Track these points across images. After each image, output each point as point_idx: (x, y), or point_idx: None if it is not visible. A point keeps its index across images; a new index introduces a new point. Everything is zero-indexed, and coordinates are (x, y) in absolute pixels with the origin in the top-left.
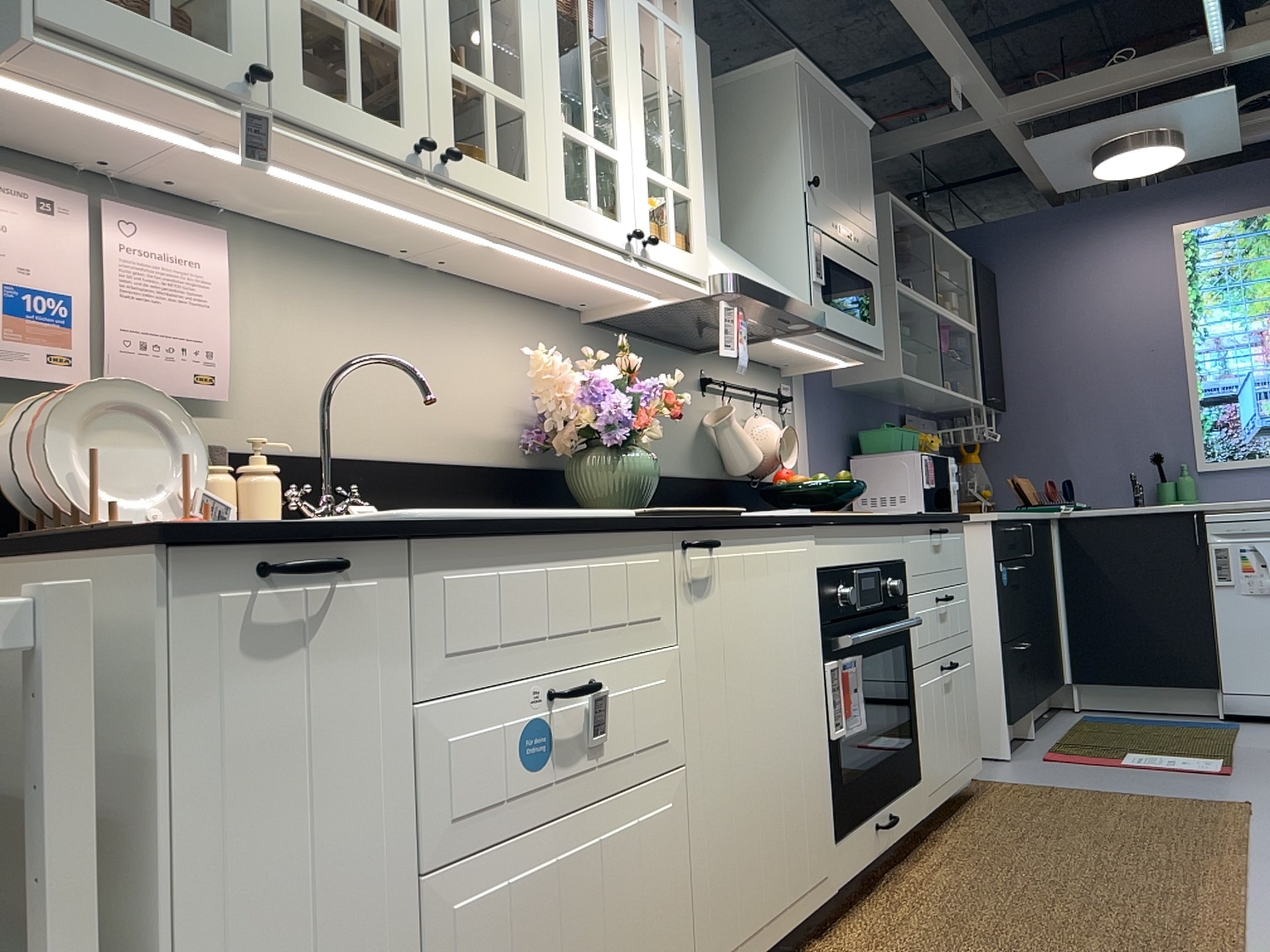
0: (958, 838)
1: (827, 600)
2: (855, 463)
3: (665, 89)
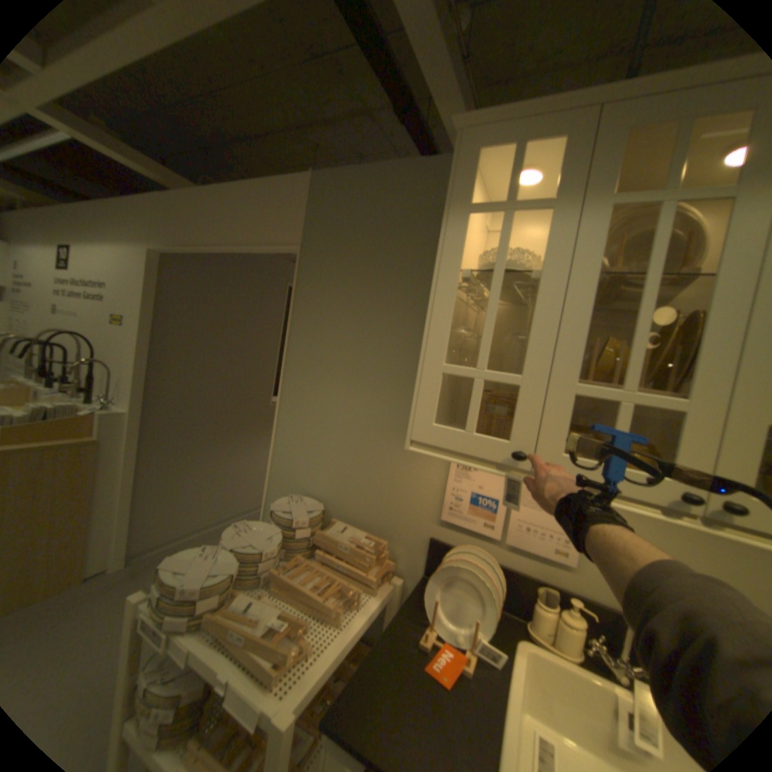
0: None
1: None
2: None
3: None
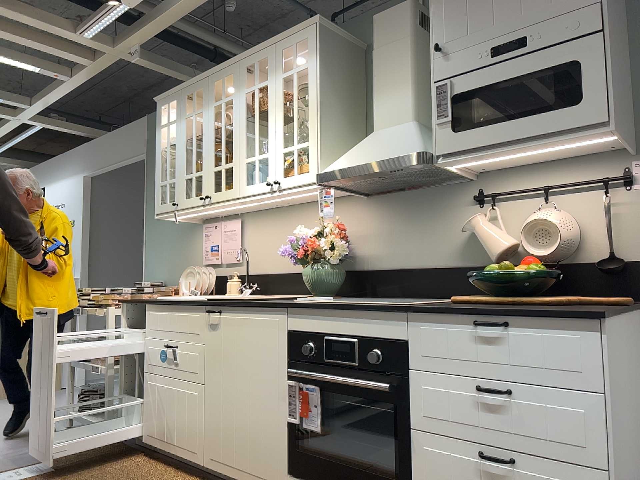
0: None
1: (293, 348)
2: None
3: (294, 104)
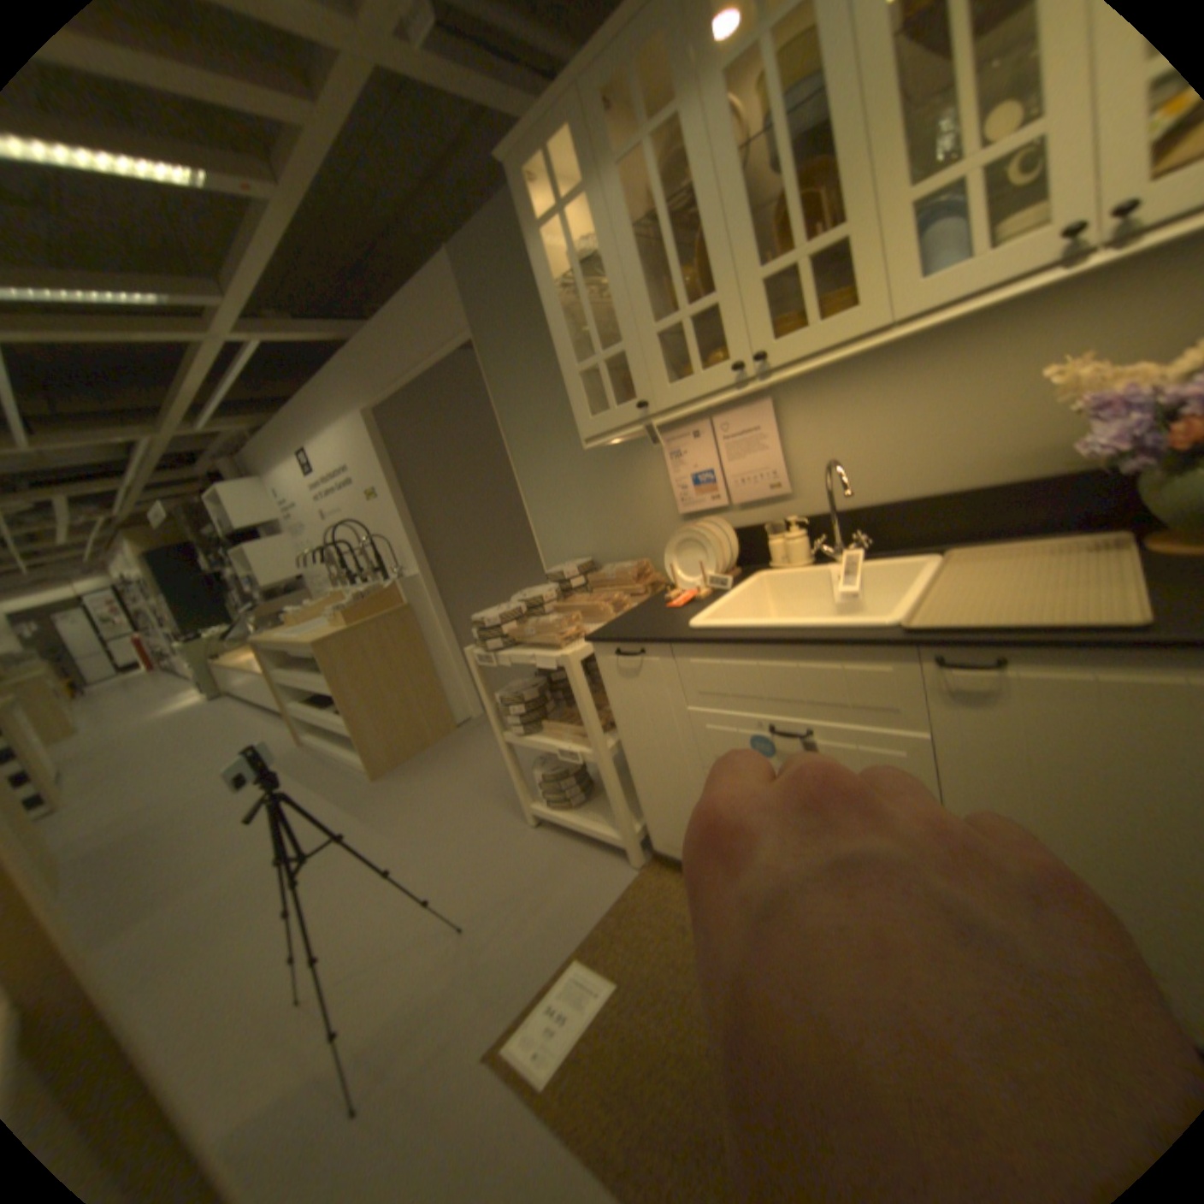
0: None
1: None
2: None
3: None
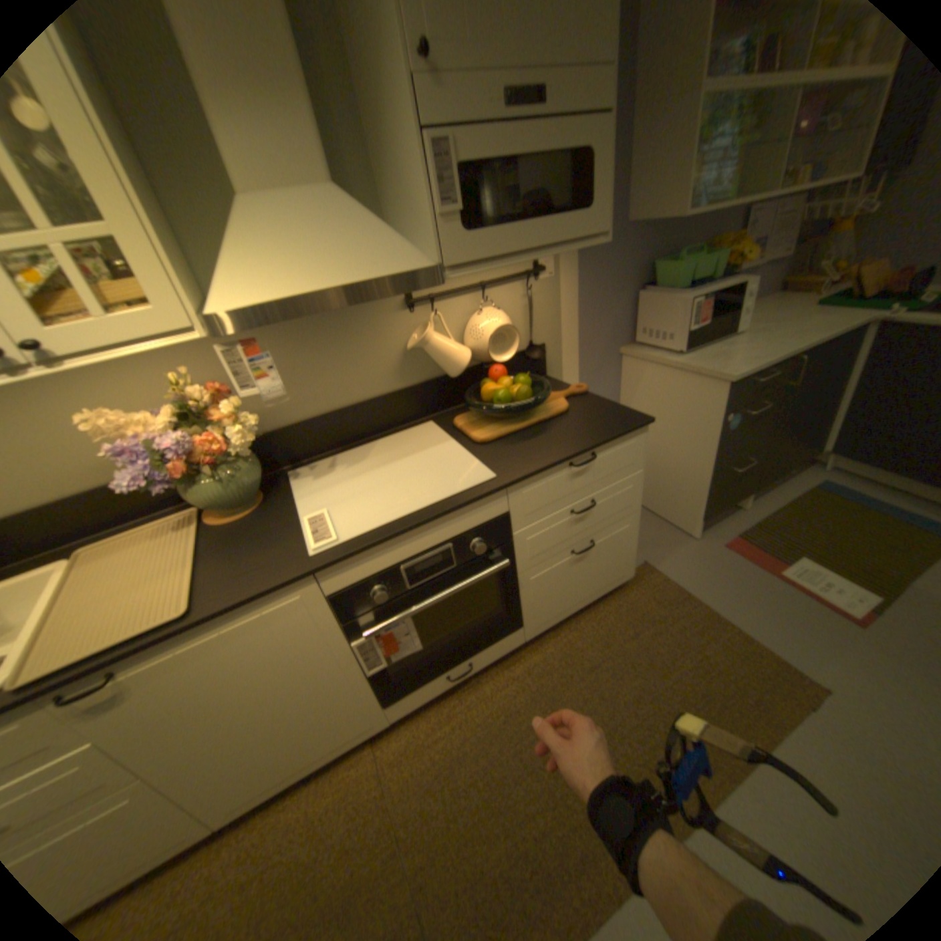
0: (554, 650)
1: (346, 608)
2: (641, 294)
3: None
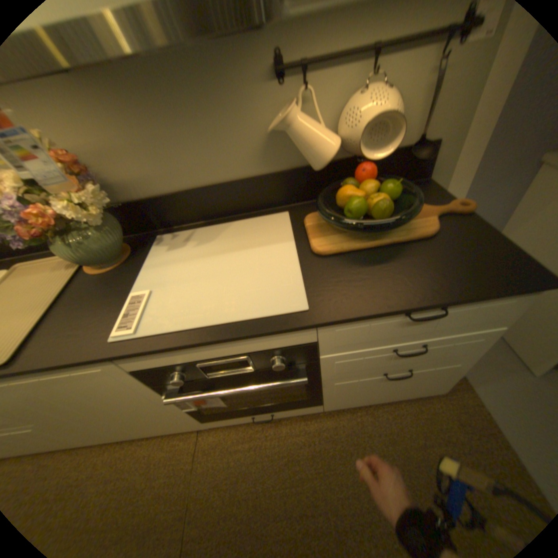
0: (347, 423)
1: (150, 379)
2: None
3: None
